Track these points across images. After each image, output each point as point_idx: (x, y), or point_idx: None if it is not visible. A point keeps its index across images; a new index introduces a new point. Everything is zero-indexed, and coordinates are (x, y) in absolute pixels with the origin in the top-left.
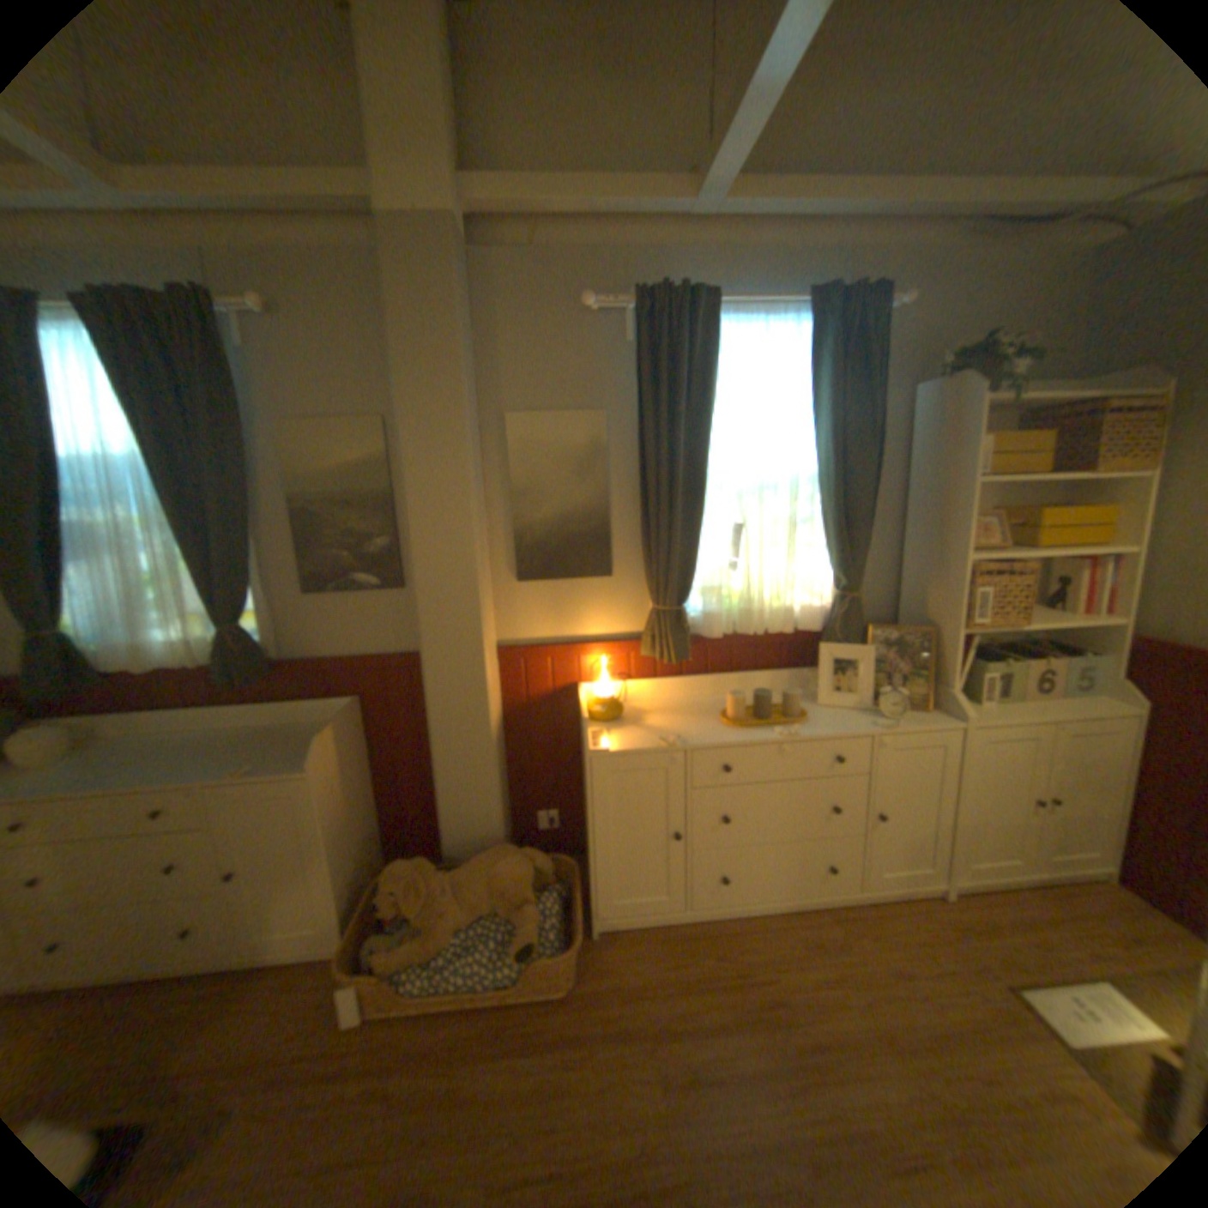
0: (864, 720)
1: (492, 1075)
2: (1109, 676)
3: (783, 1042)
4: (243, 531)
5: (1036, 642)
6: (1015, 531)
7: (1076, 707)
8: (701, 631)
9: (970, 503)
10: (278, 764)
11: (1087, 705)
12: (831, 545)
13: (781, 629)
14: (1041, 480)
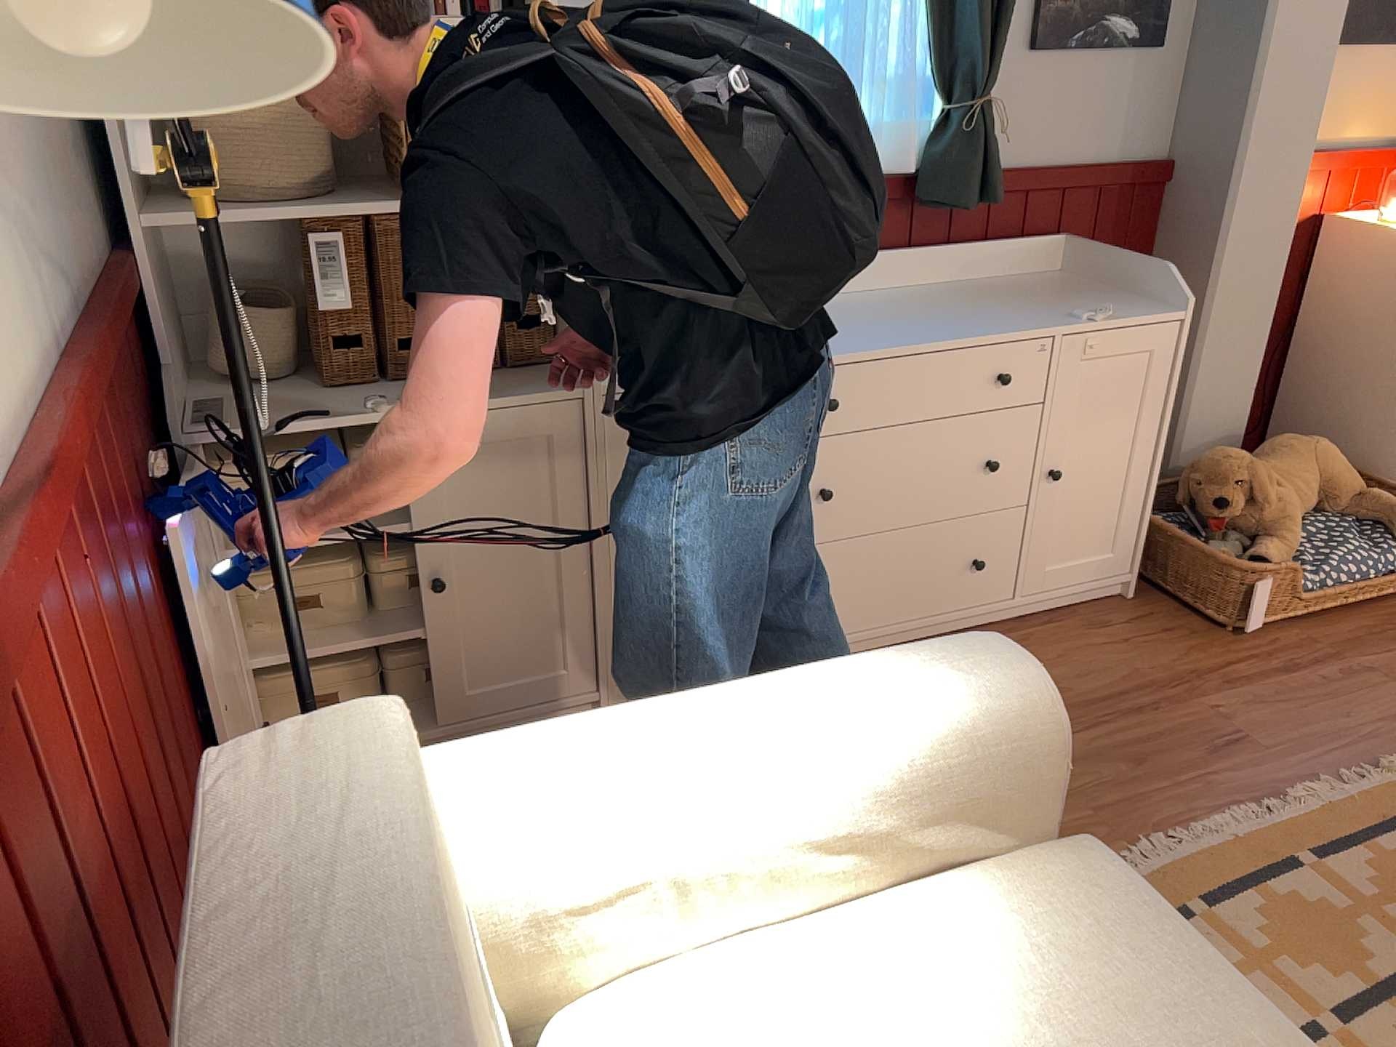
0: None
1: None
2: None
3: None
4: None
5: None
6: None
7: None
8: None
9: None
10: (1108, 307)
11: None
12: None
13: None
14: None
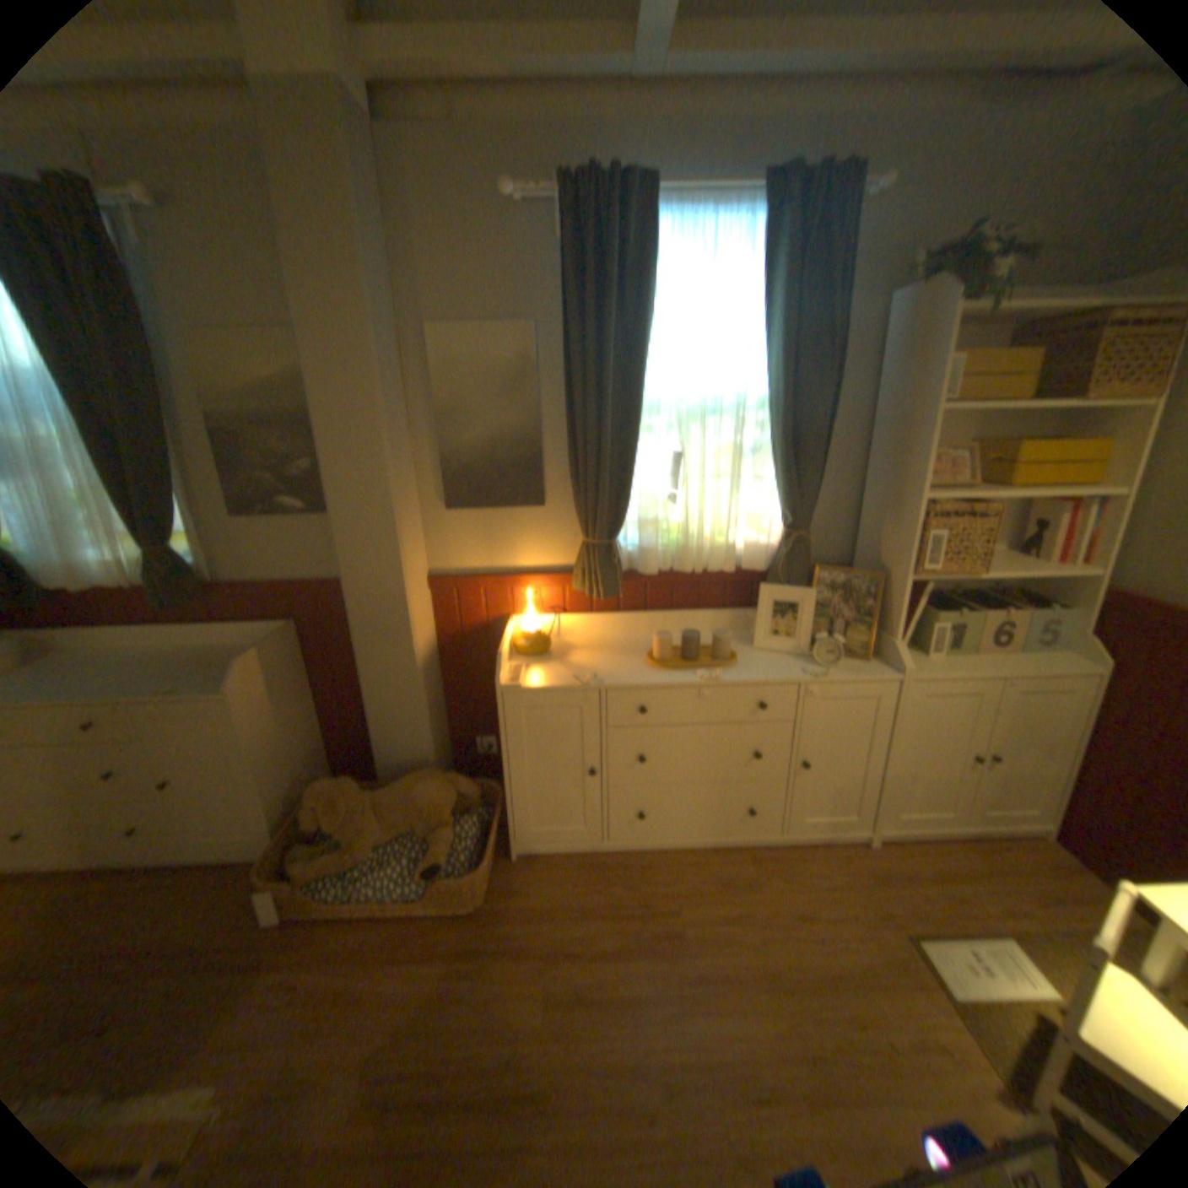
0: (796, 667)
1: (388, 981)
2: (1076, 631)
3: (668, 973)
4: (158, 452)
5: (1007, 590)
6: (991, 468)
7: (1033, 662)
8: (637, 568)
9: (931, 434)
10: (201, 686)
11: (1046, 662)
12: (778, 479)
13: (721, 568)
14: (1030, 408)
